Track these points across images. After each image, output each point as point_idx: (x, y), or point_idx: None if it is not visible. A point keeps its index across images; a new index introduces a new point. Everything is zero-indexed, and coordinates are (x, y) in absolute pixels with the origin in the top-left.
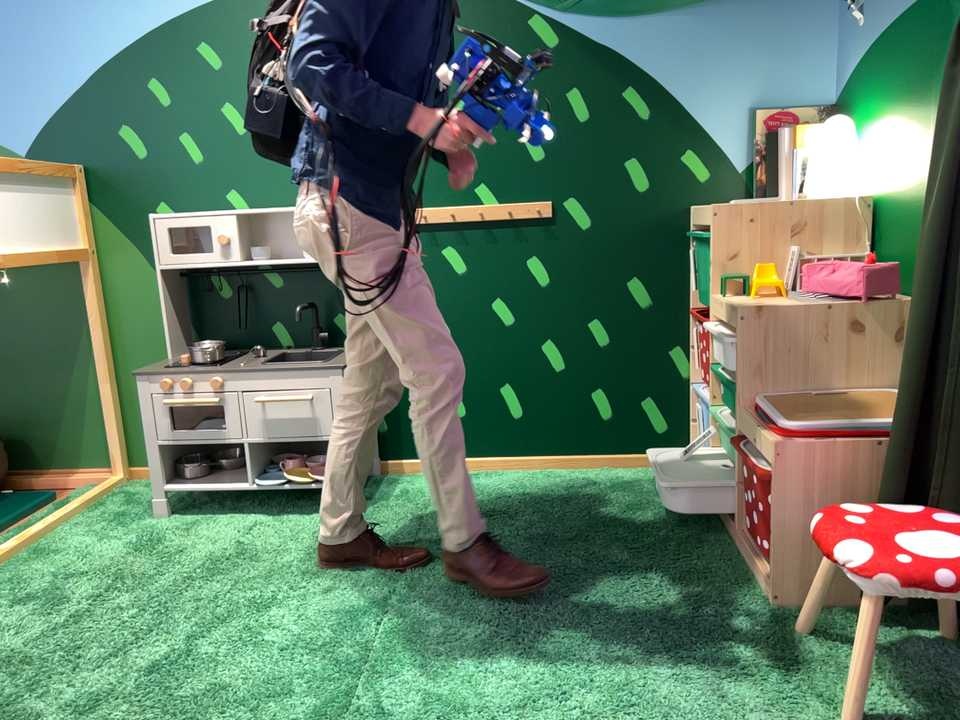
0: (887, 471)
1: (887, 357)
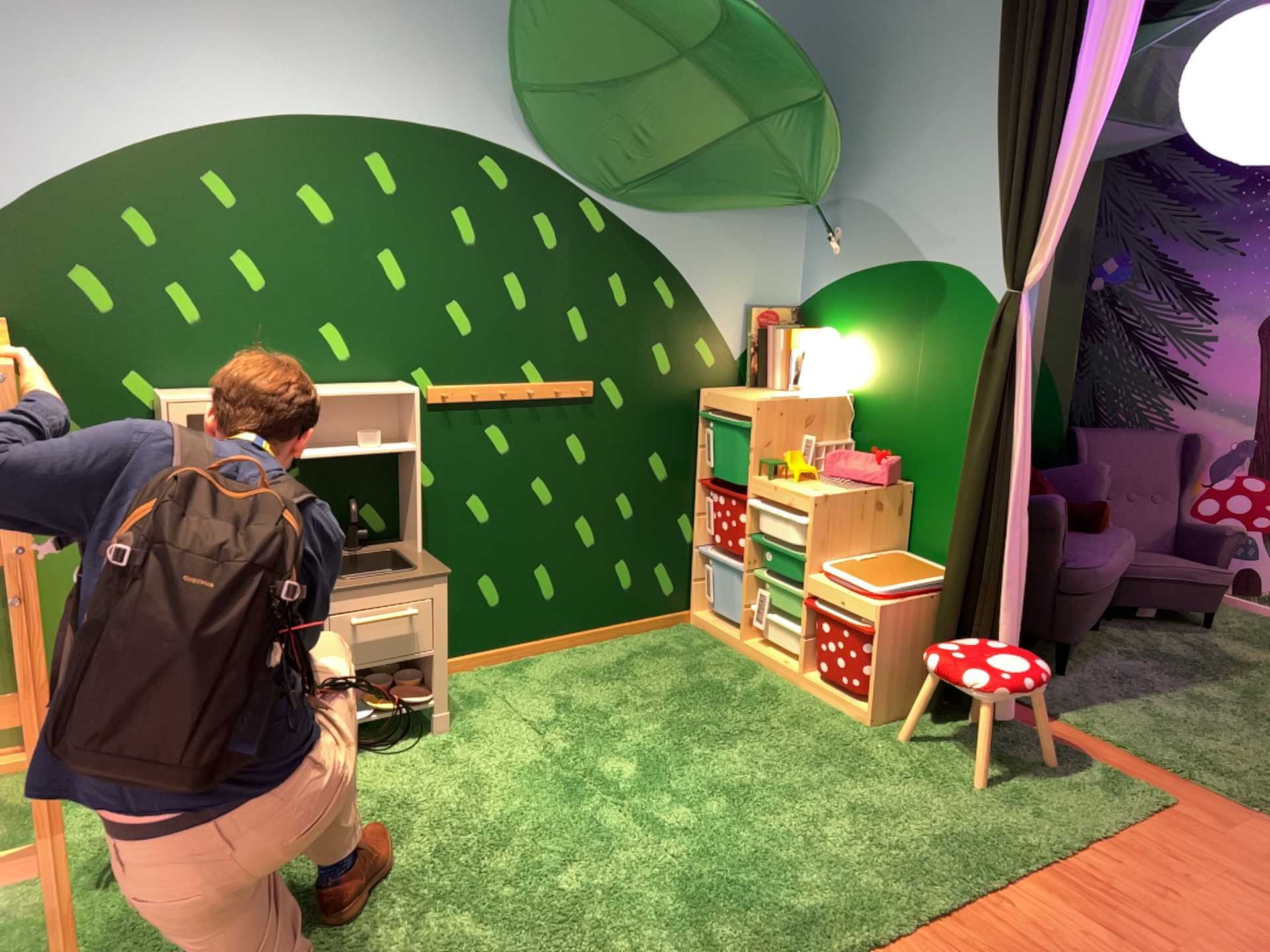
0: (944, 613)
1: (891, 526)
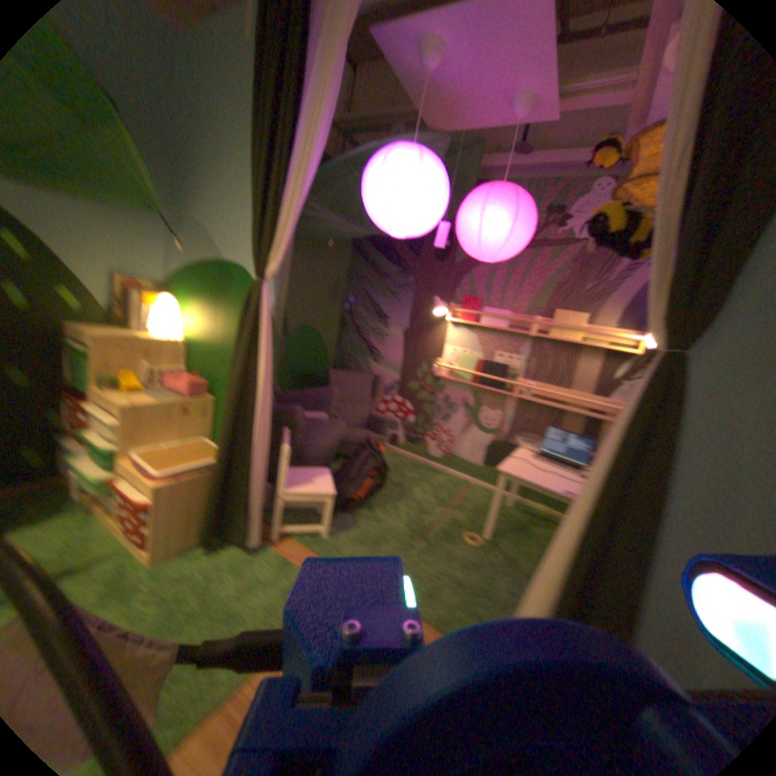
0: (210, 489)
1: (200, 423)
